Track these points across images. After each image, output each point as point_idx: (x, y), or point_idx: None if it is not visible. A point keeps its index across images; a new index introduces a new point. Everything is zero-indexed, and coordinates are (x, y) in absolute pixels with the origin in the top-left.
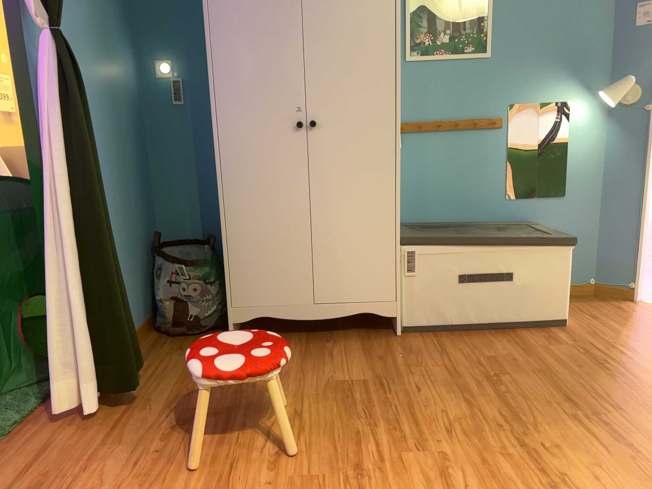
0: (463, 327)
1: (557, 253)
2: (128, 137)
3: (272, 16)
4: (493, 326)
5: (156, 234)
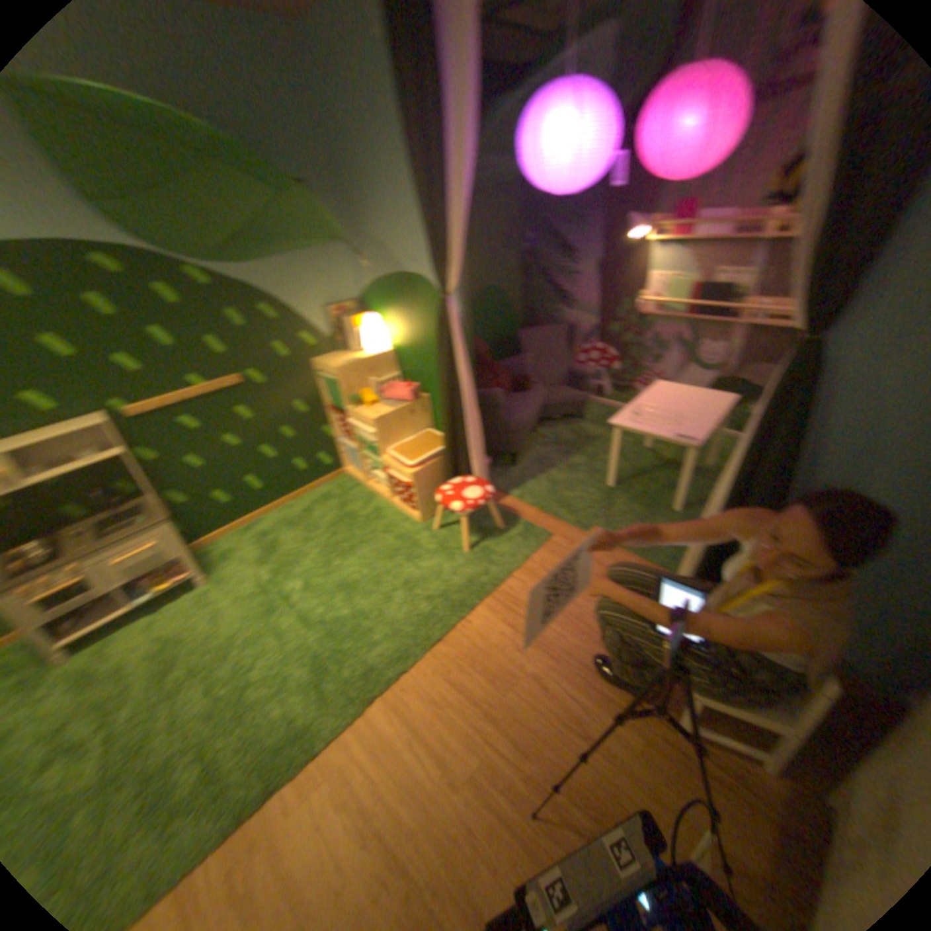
0: None
1: None
2: None
3: None
4: None
5: None
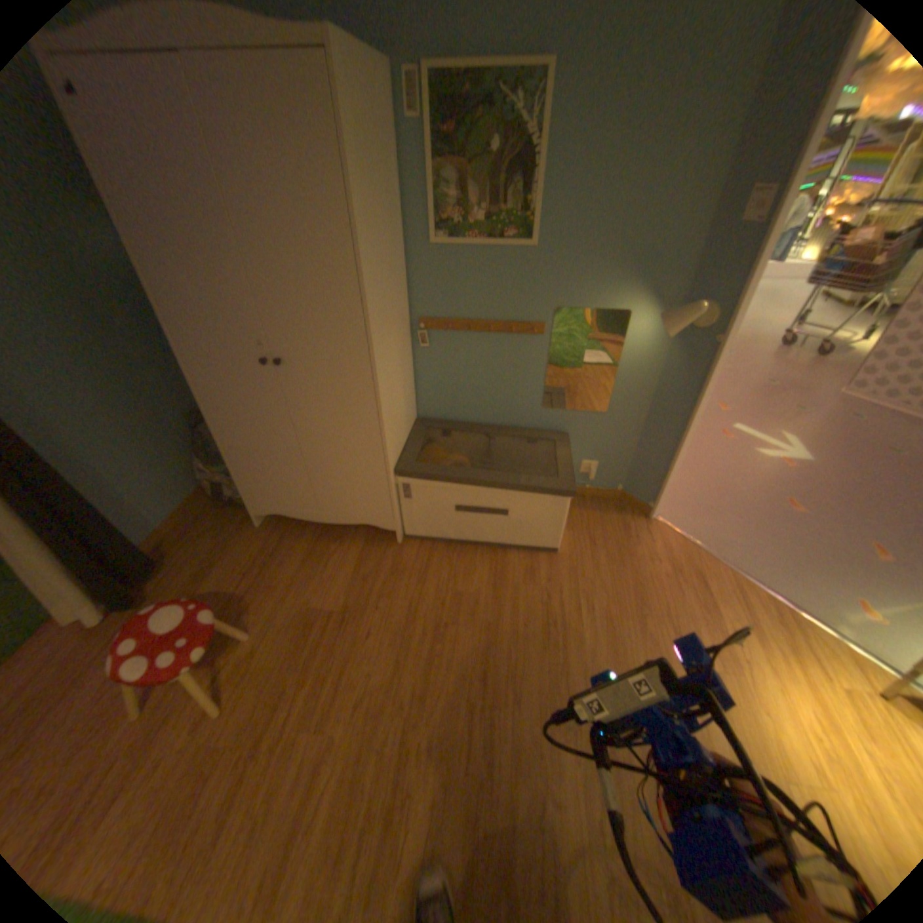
0: (462, 539)
1: (556, 498)
2: (121, 329)
3: (197, 225)
4: (490, 543)
5: (189, 417)
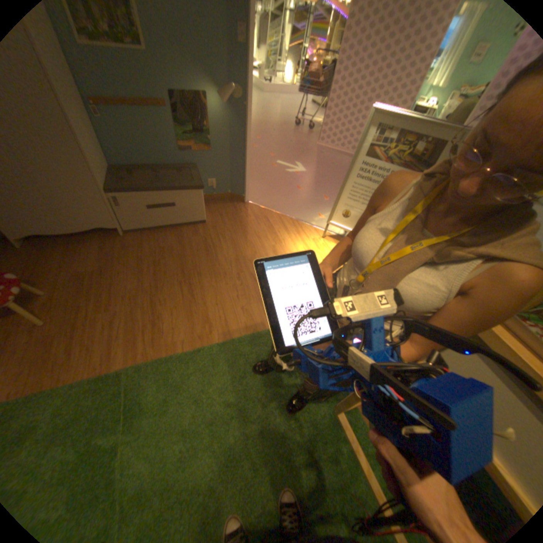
0: (156, 227)
1: (196, 192)
2: None
3: None
4: (171, 225)
5: None
